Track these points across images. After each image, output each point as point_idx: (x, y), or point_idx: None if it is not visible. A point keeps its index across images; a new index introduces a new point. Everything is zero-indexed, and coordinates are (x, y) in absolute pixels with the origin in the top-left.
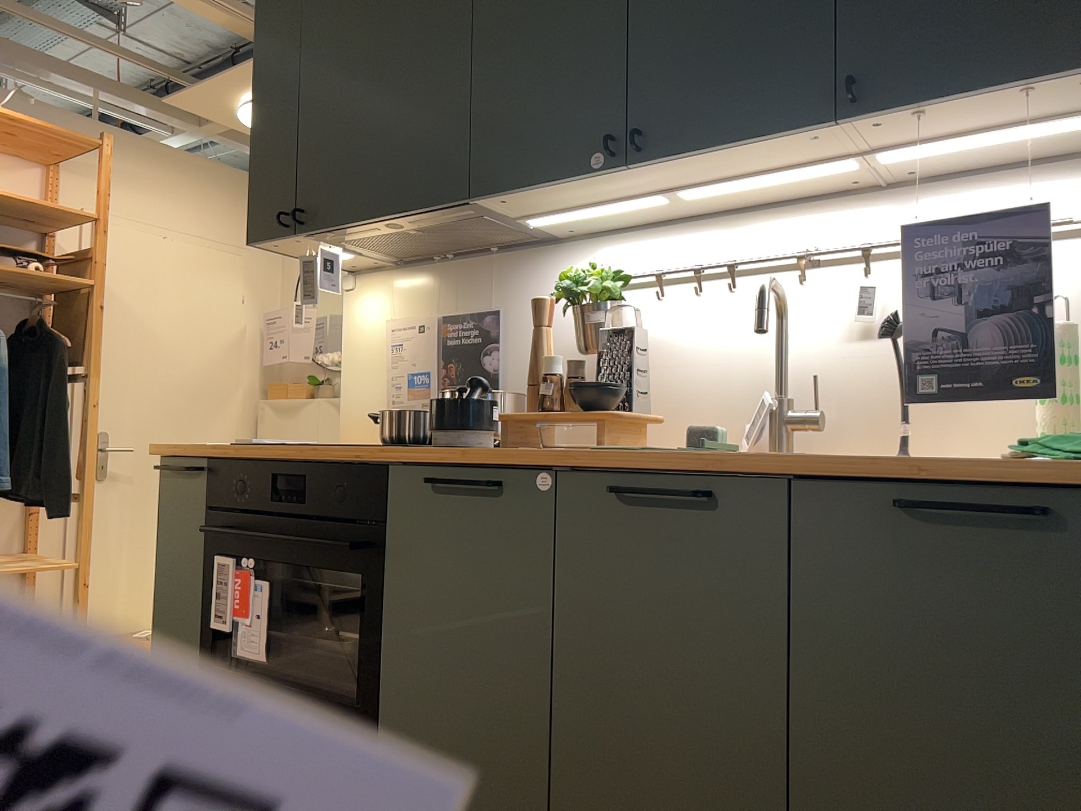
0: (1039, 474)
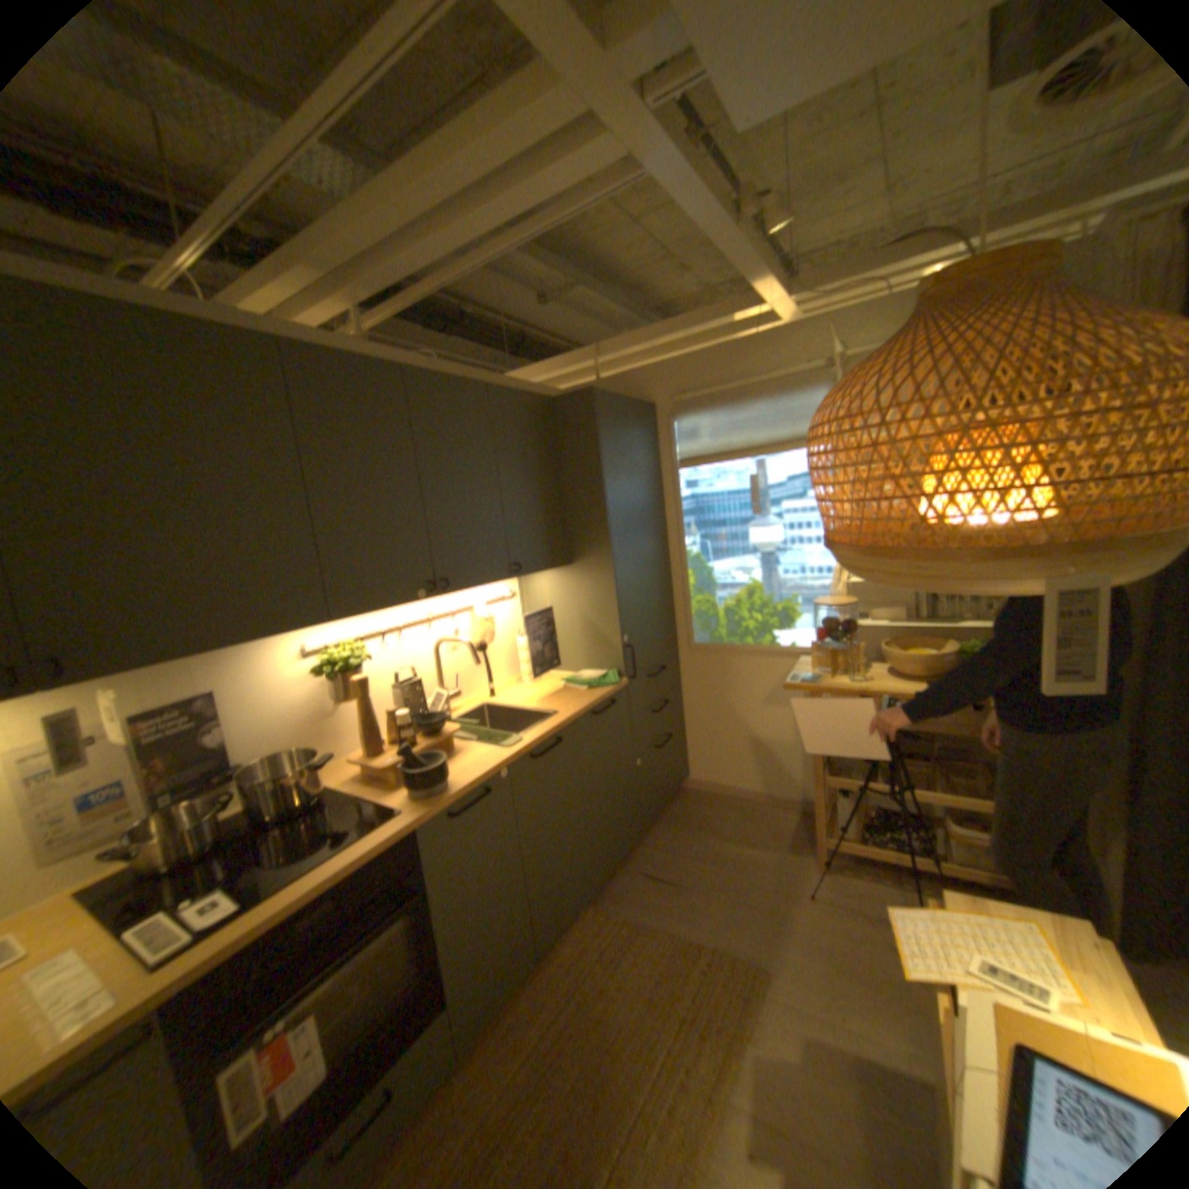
0: (606, 692)
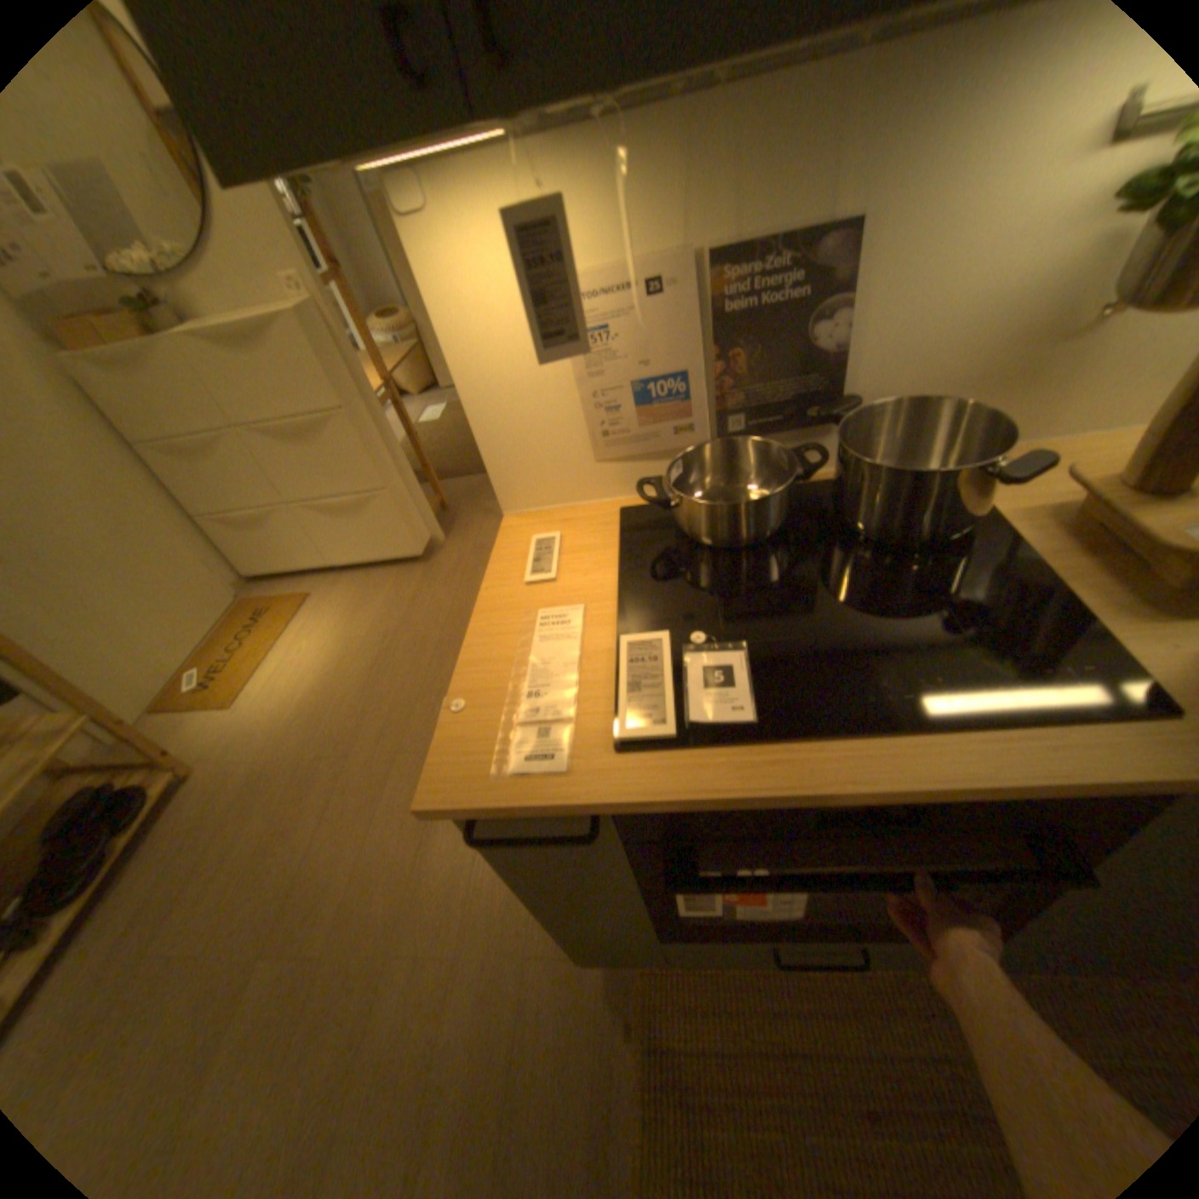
0: None
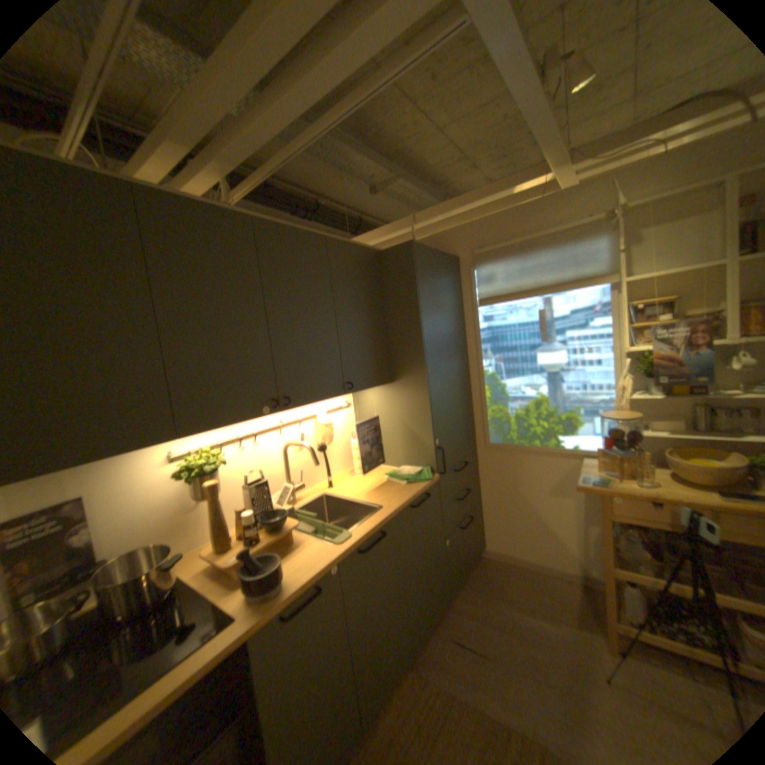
0: (422, 487)
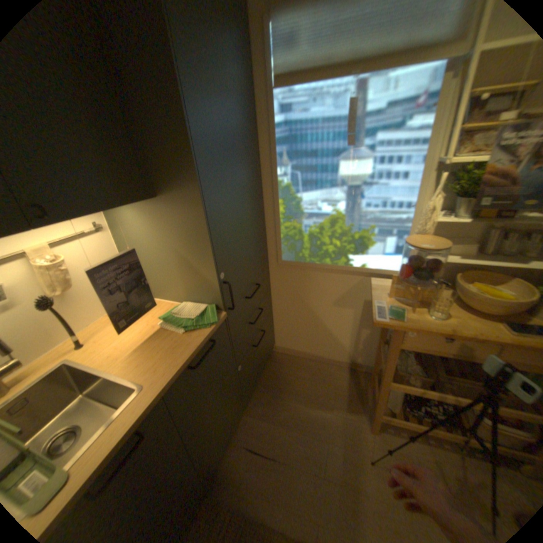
0: (205, 335)
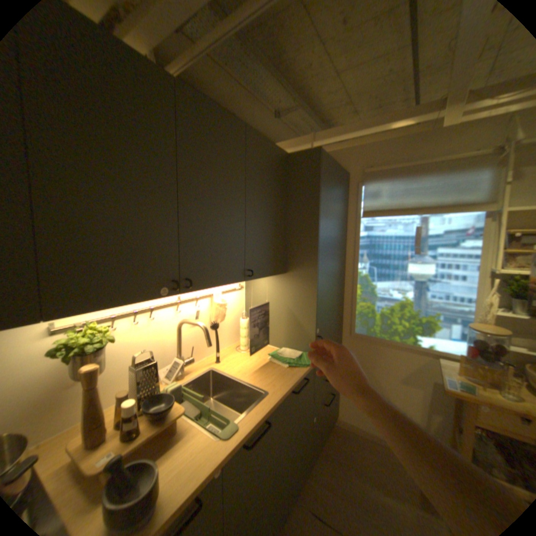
0: (302, 372)
